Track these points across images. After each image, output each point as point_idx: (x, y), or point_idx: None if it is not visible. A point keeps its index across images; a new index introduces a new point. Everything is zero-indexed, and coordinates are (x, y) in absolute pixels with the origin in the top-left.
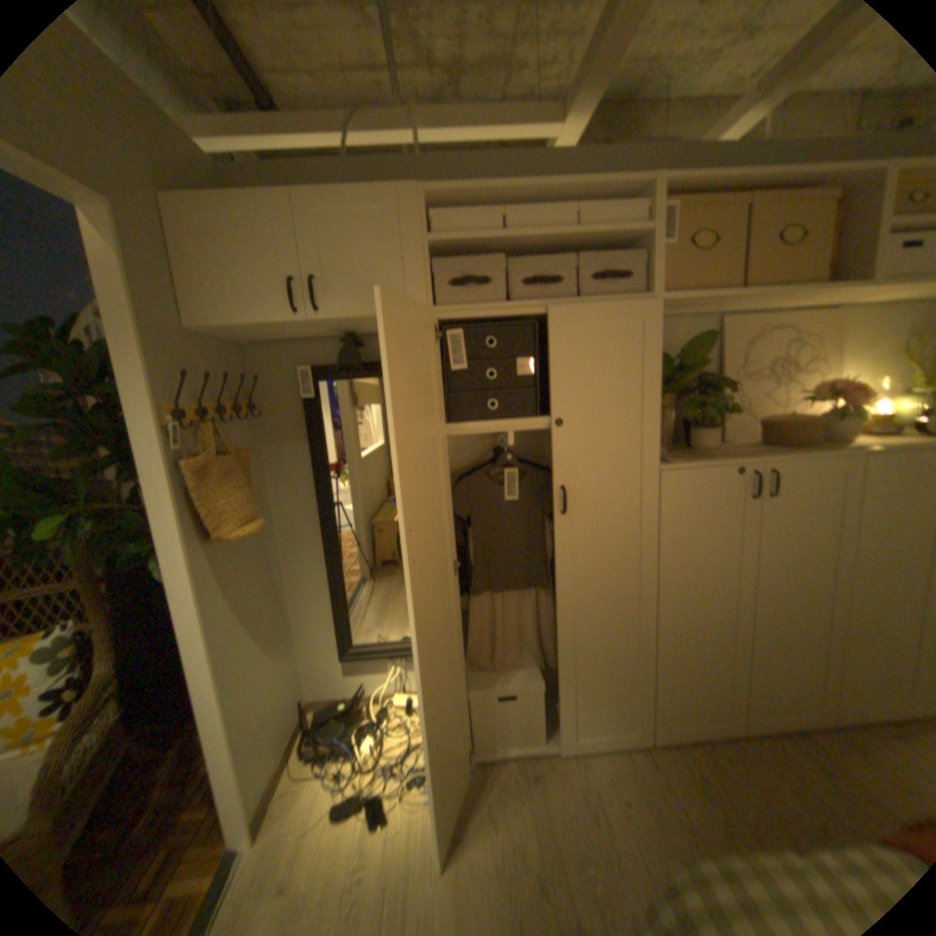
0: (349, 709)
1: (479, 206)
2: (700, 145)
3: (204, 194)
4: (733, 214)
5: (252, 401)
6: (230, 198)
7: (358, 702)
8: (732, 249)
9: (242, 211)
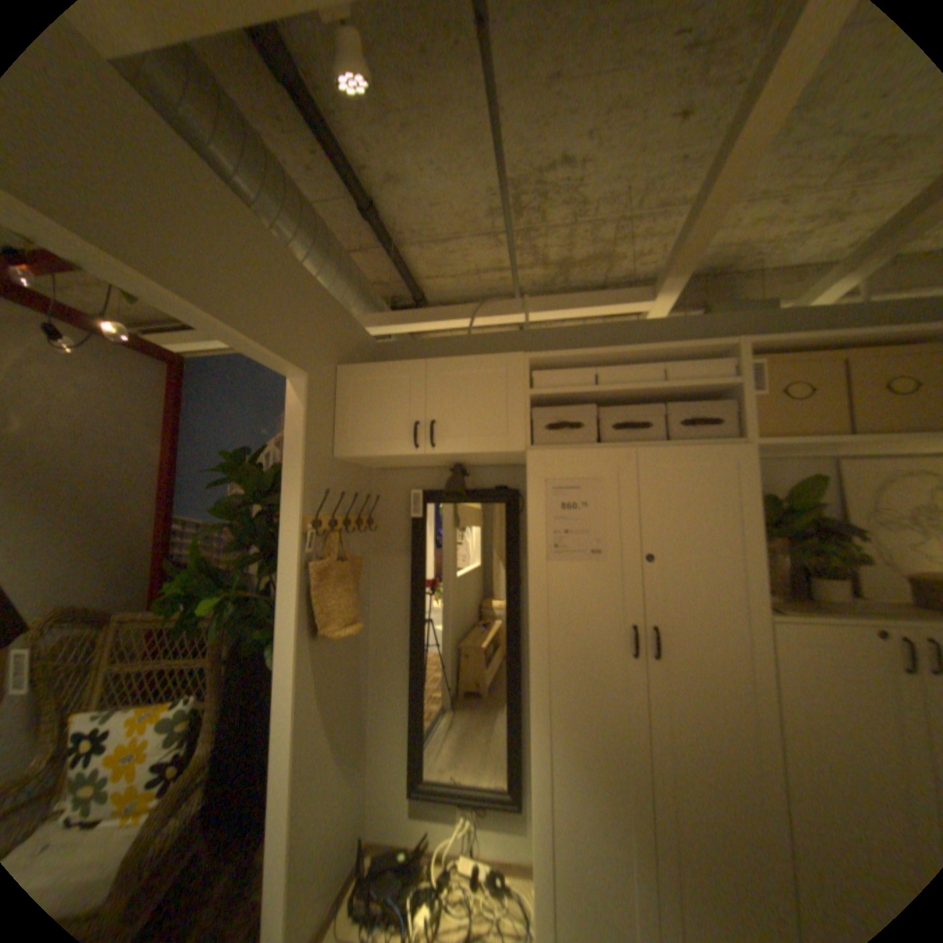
0: (408, 861)
1: (574, 367)
2: (787, 310)
3: (366, 365)
4: (828, 368)
5: (370, 516)
6: (383, 367)
7: (419, 854)
8: (833, 398)
9: (389, 375)
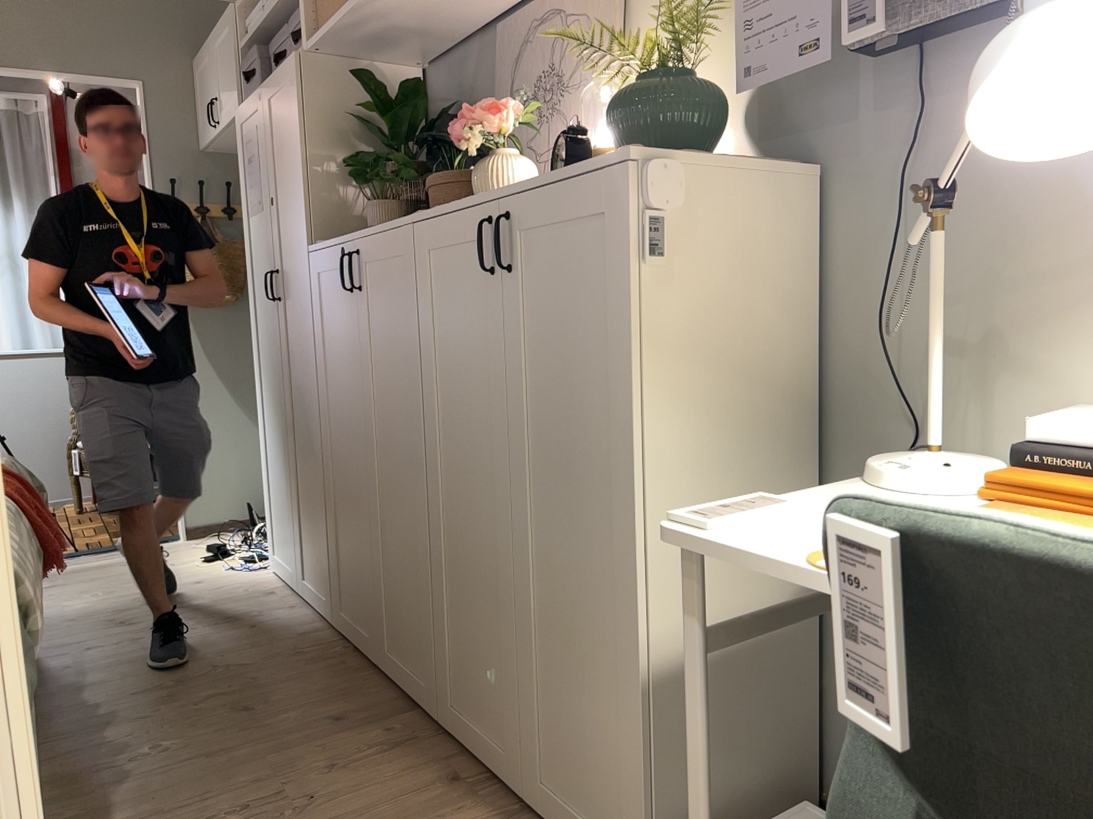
0: None
1: None
2: None
3: (197, 54)
4: None
5: None
6: (201, 53)
7: None
8: None
9: (203, 59)
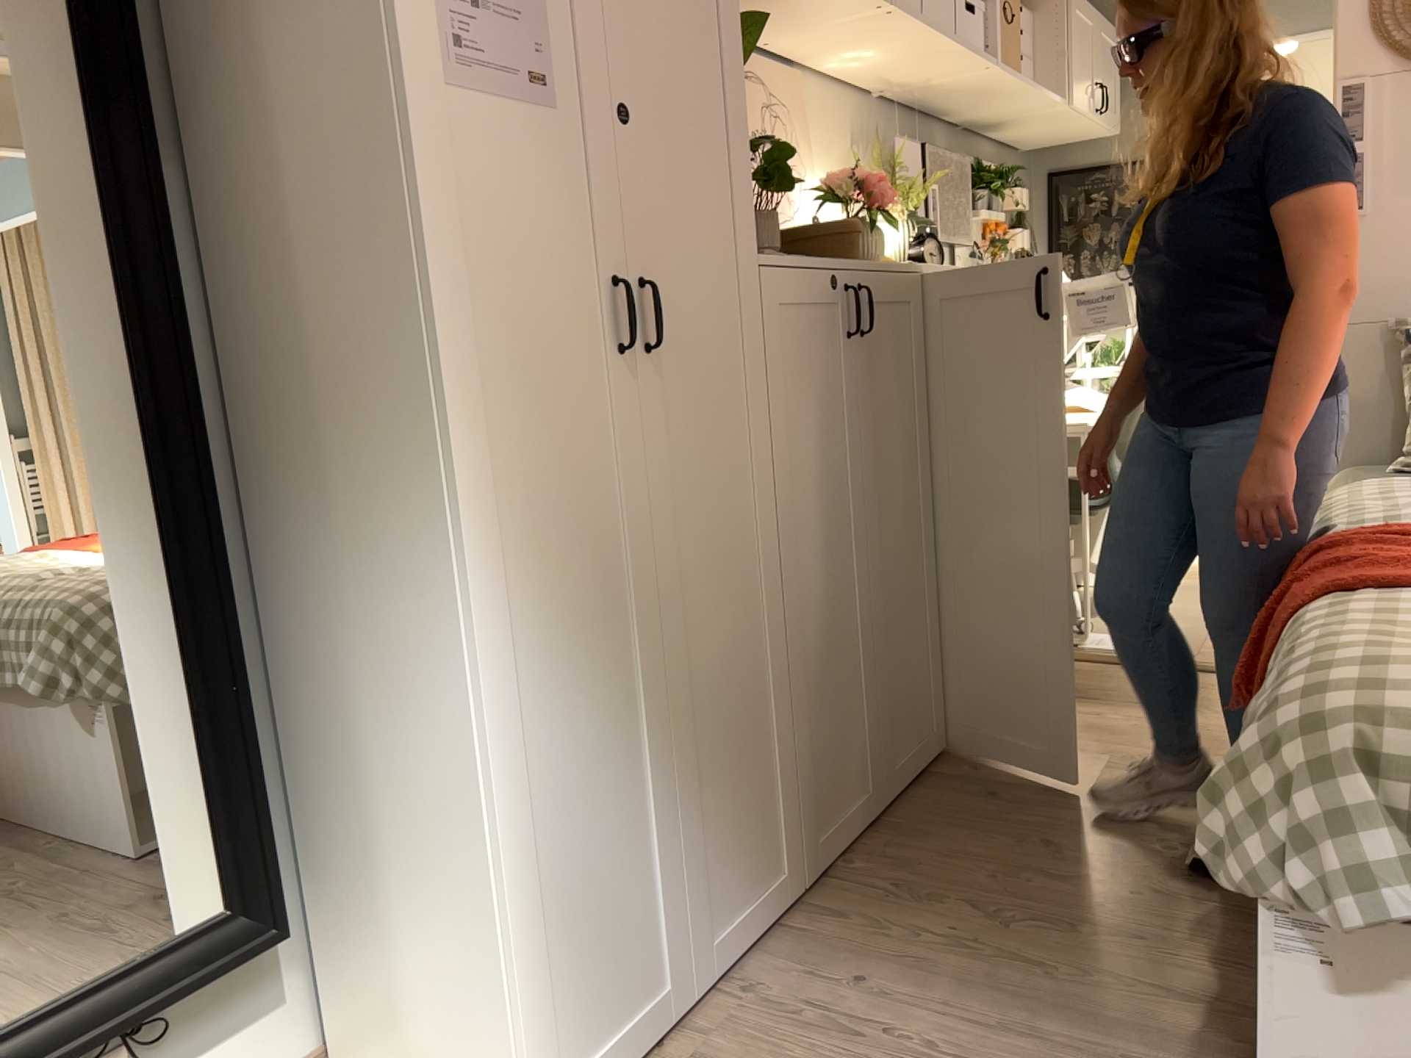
0: None
1: None
2: None
3: None
4: None
5: None
6: None
7: None
8: None
9: None
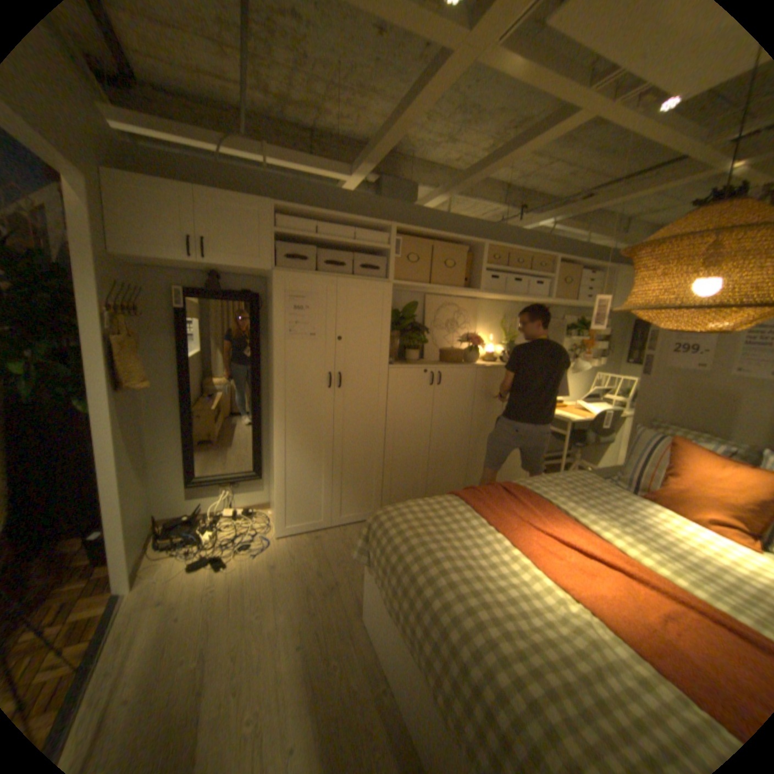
0: (190, 518)
1: (303, 216)
2: (417, 206)
3: (134, 175)
4: (427, 247)
5: (133, 303)
6: (152, 181)
7: (196, 515)
8: (426, 264)
9: (159, 190)
